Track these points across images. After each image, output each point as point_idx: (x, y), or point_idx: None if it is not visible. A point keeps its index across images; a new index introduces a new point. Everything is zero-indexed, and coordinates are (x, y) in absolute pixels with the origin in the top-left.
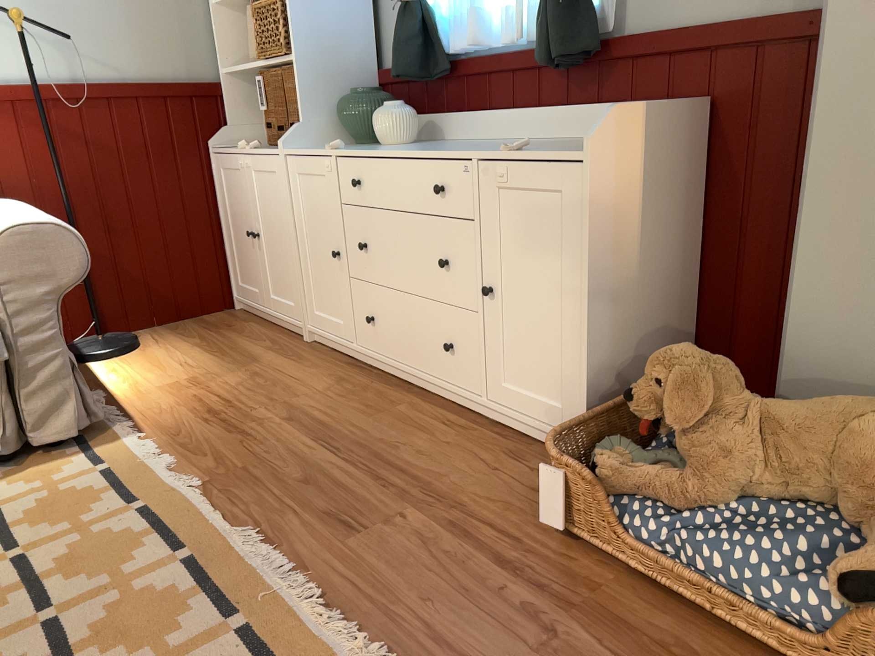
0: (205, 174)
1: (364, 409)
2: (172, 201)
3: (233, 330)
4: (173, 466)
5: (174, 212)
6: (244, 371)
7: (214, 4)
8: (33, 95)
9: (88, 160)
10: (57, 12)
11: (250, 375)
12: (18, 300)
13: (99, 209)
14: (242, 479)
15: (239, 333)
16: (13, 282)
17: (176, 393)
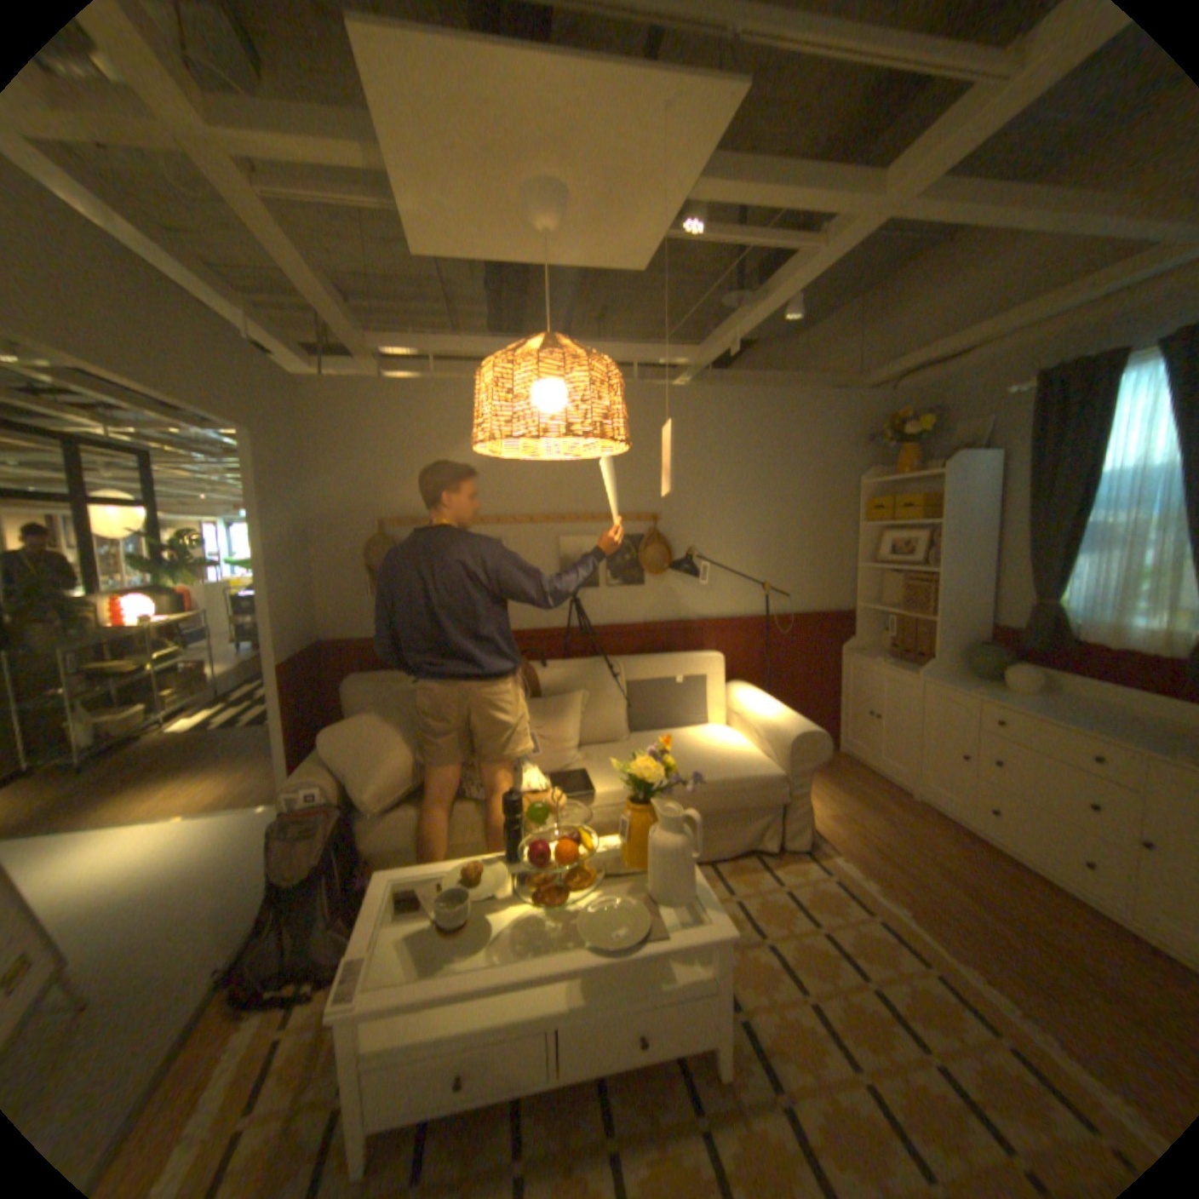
0: (836, 663)
1: (1004, 885)
2: (814, 679)
3: (850, 773)
4: (881, 893)
5: (814, 686)
6: (882, 818)
7: (861, 563)
8: (757, 620)
9: (775, 654)
10: (775, 574)
11: (889, 823)
12: (797, 770)
13: (774, 683)
14: (939, 922)
15: (856, 777)
16: (797, 760)
17: (843, 826)
